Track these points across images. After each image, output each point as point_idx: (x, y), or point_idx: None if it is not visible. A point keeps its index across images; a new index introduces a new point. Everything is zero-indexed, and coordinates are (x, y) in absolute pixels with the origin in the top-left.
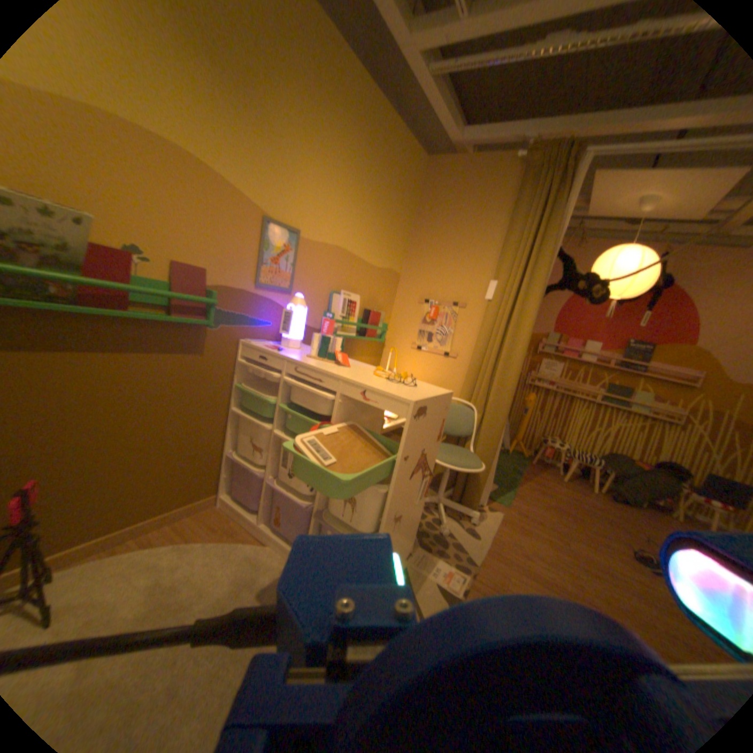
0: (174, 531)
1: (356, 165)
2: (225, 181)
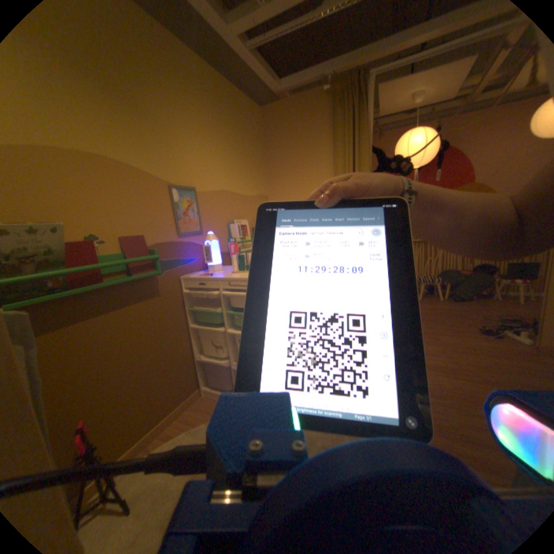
0: (180, 421)
1: (216, 128)
2: (136, 168)
